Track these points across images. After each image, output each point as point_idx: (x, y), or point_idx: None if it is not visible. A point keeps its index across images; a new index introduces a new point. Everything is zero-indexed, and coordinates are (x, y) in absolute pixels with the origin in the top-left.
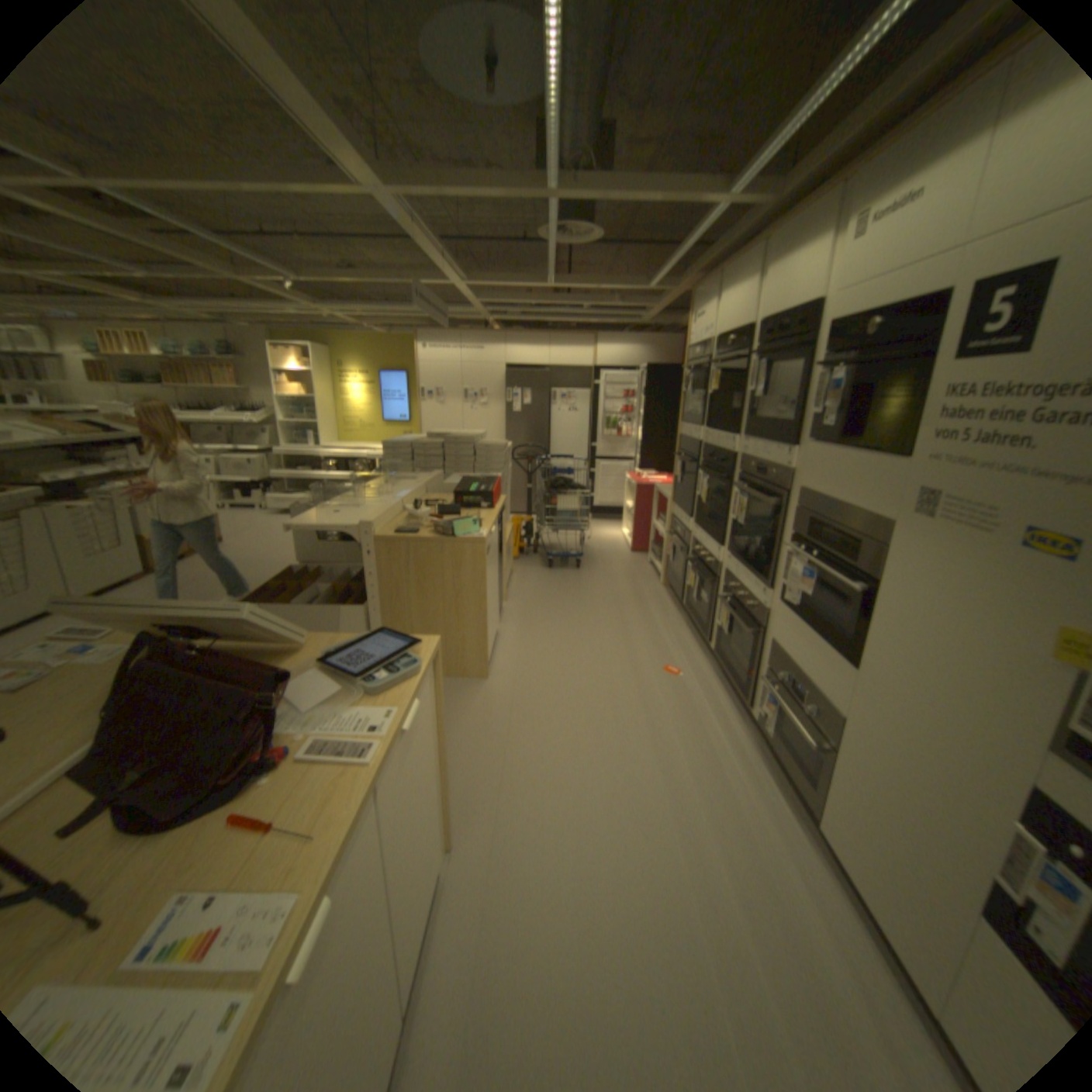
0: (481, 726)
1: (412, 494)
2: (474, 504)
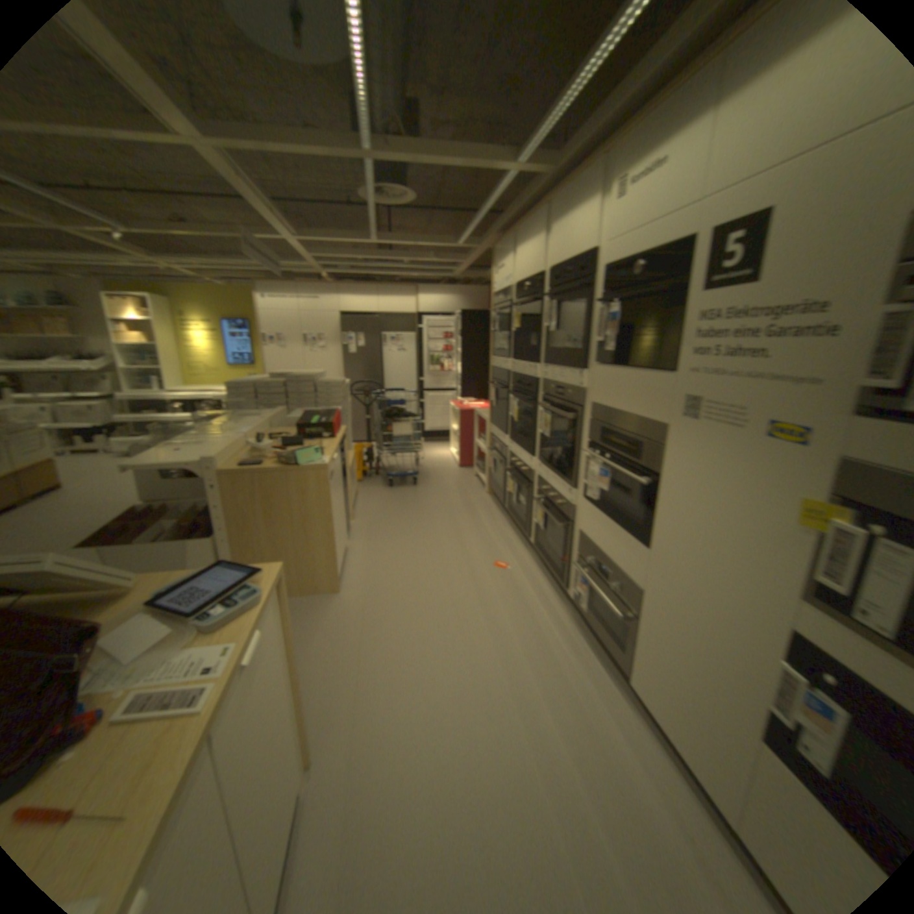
0: (333, 637)
1: (253, 428)
2: (315, 434)
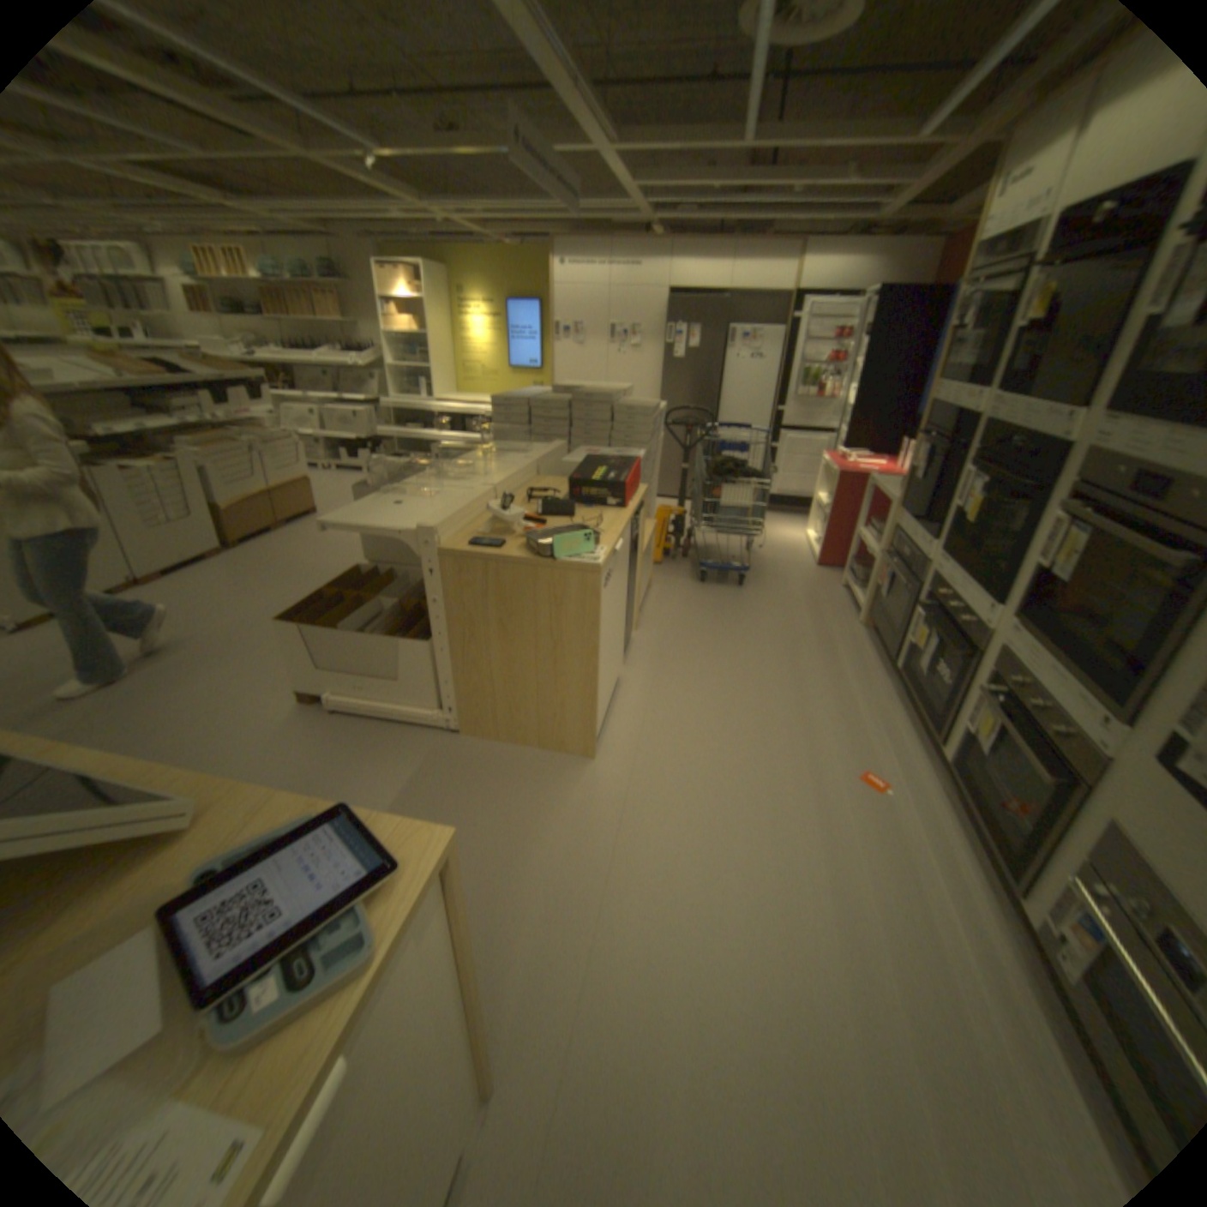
0: (574, 843)
1: (513, 476)
2: (599, 496)
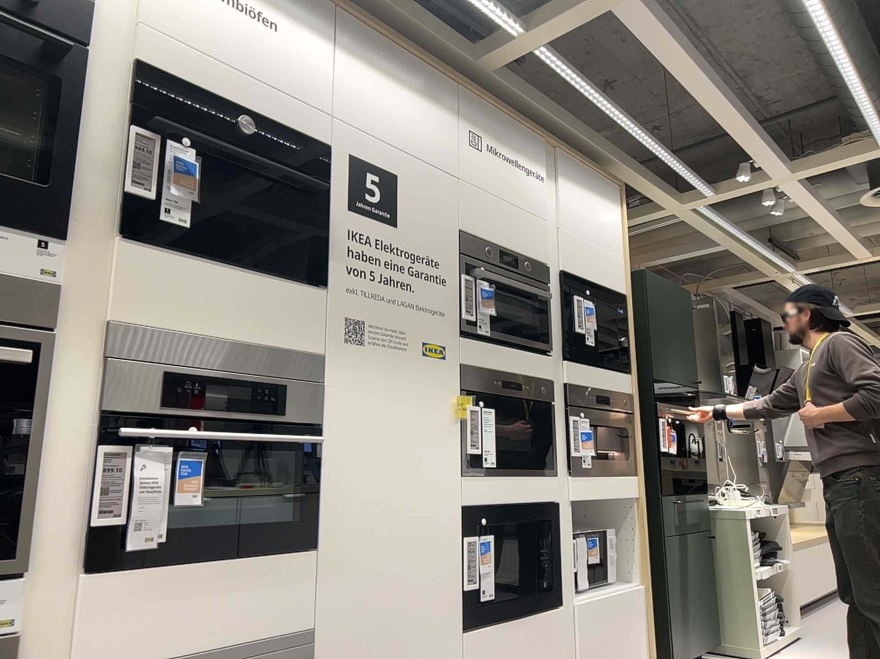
0: None
1: None
2: None
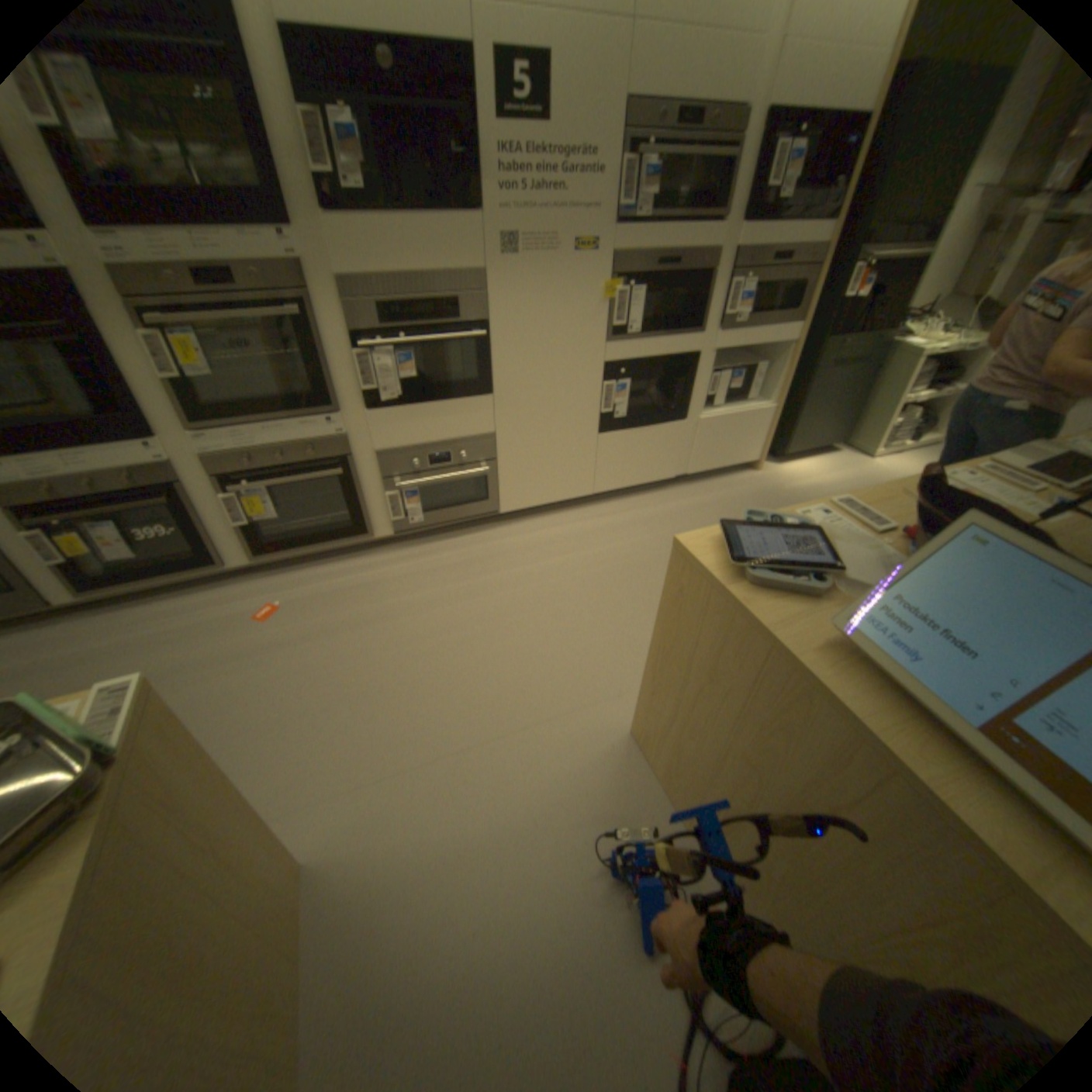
0: (436, 804)
1: None
2: None
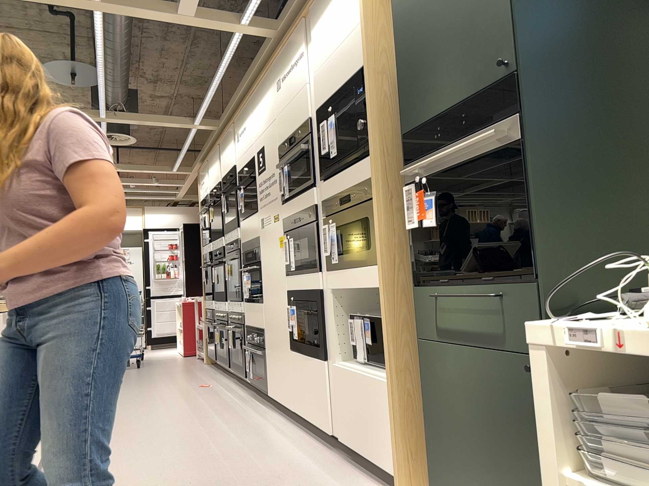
0: None
1: None
2: None
